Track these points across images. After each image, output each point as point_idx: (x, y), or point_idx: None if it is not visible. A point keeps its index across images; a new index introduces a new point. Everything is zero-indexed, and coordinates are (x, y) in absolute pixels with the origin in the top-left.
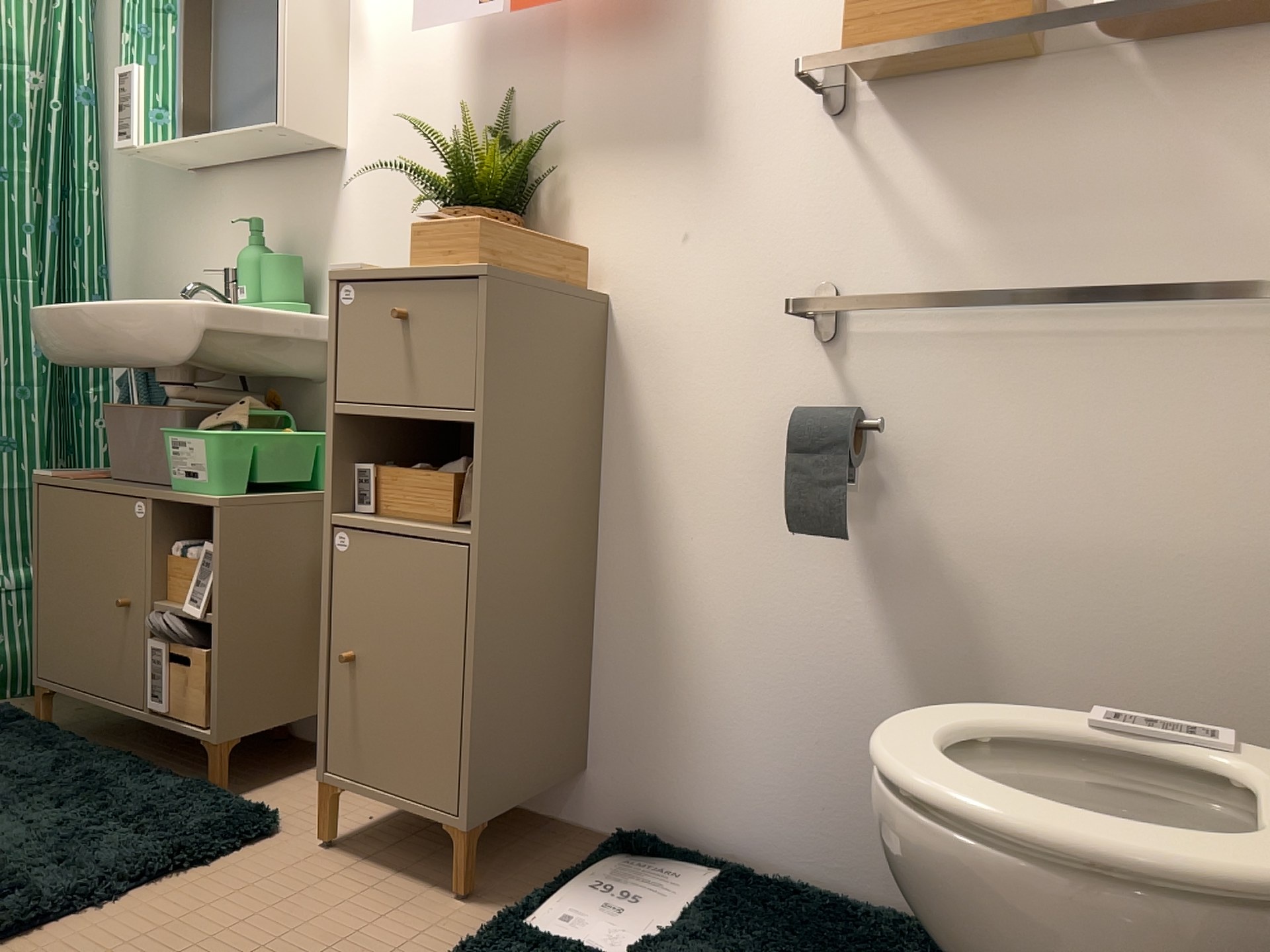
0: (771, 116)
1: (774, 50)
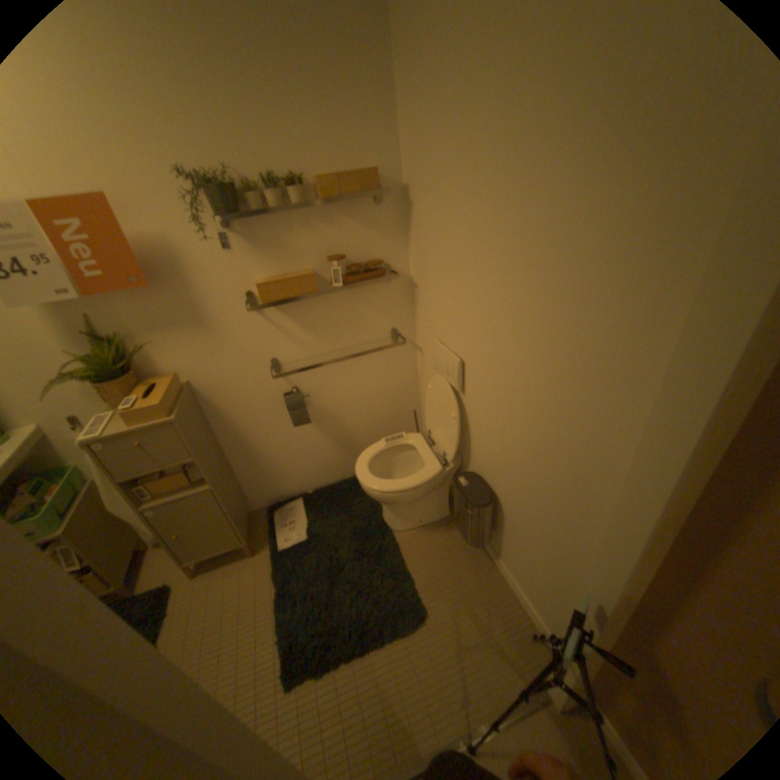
0: (230, 312)
1: (221, 289)
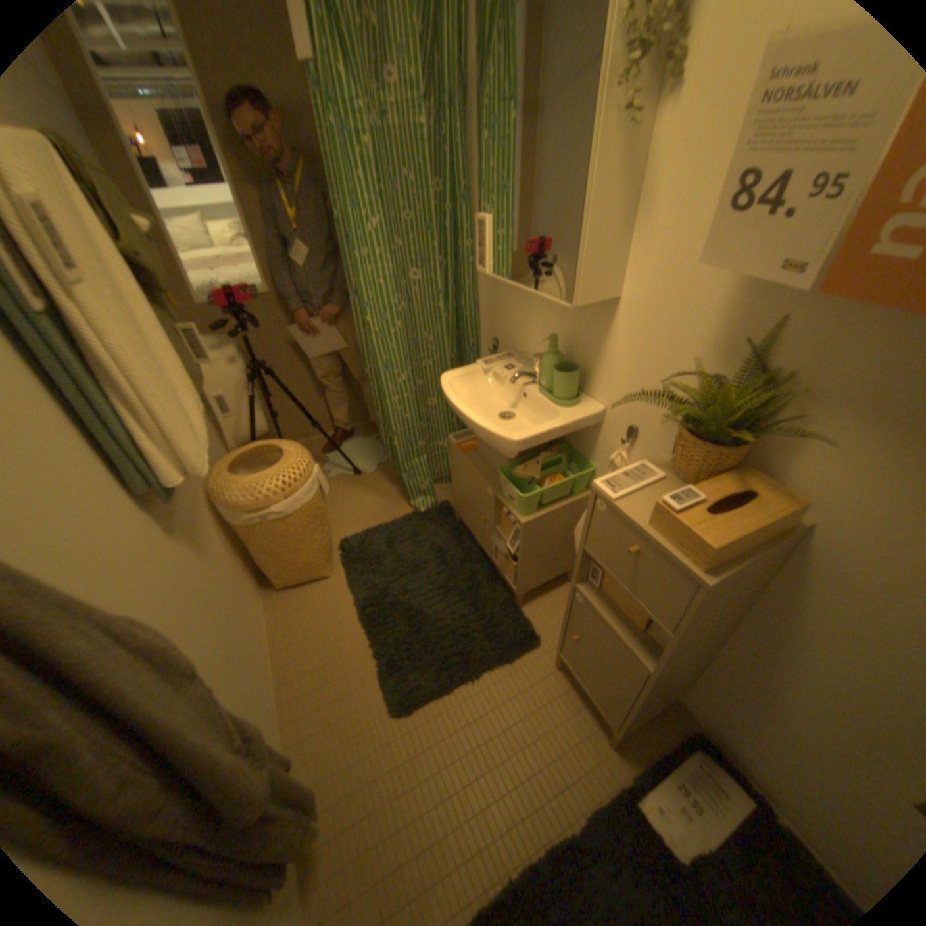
0: None
1: None
